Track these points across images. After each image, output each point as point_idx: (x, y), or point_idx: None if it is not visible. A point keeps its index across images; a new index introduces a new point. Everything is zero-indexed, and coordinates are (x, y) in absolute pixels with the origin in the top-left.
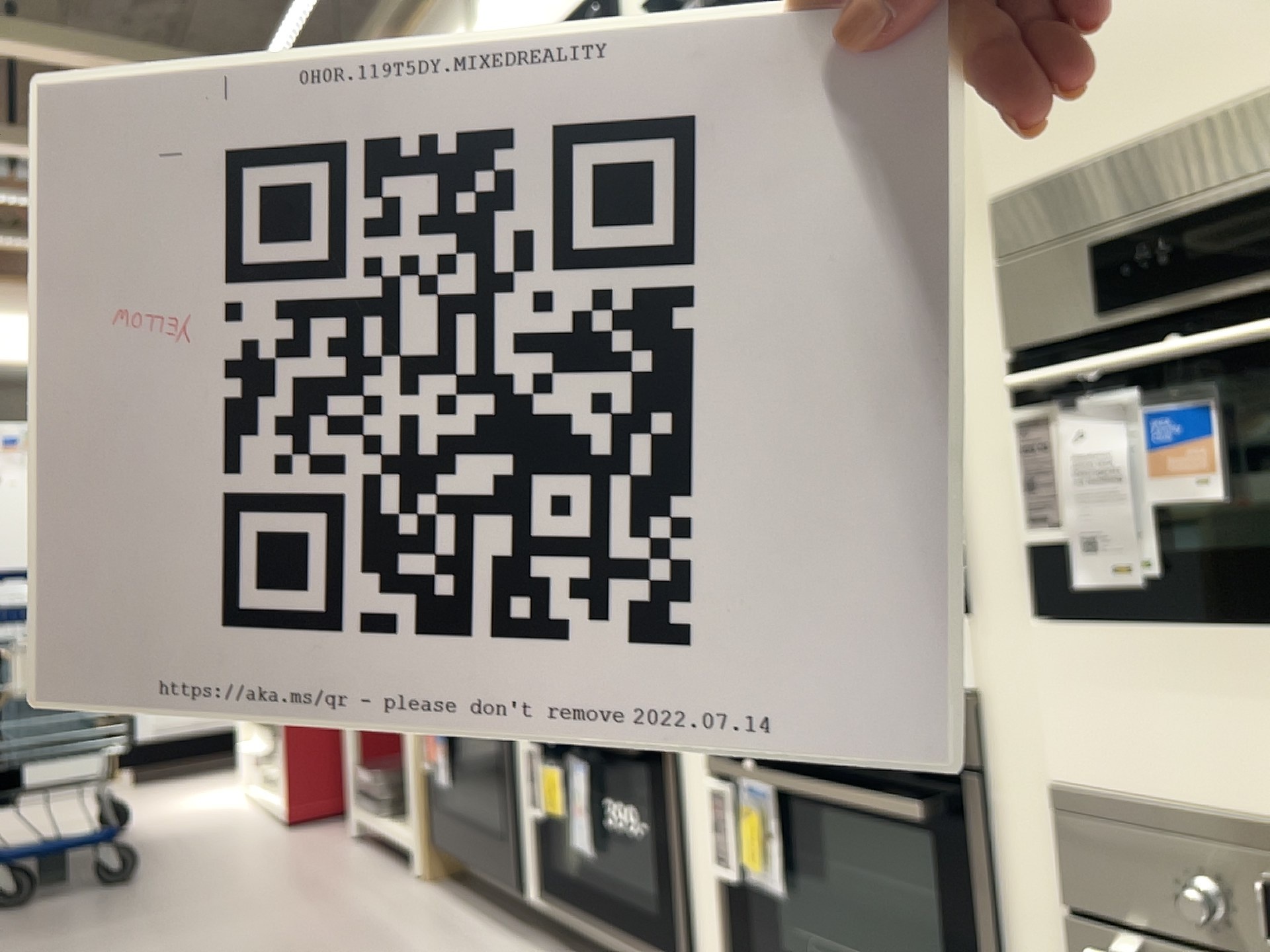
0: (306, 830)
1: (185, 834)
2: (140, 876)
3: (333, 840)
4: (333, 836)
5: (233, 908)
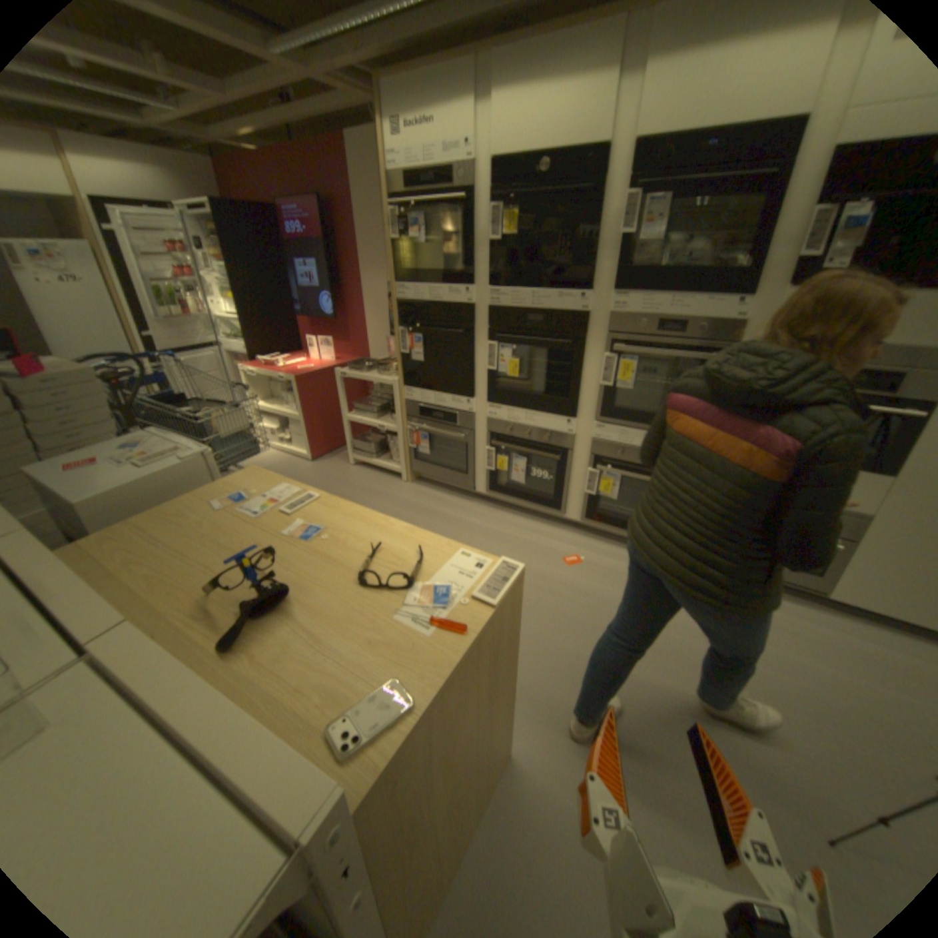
0: (322, 463)
1: None
2: None
3: (342, 467)
4: (339, 465)
5: None
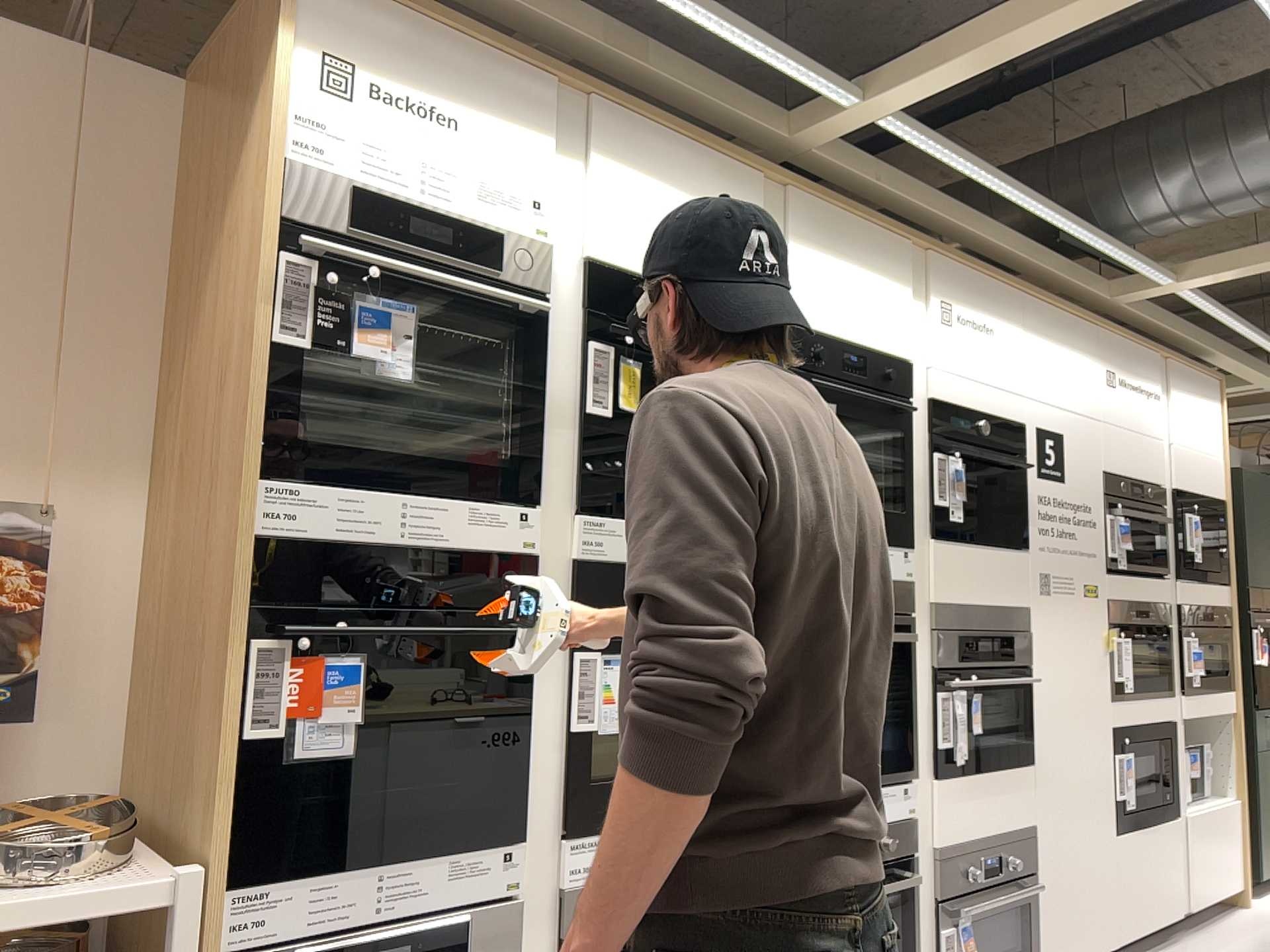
0: None
1: None
2: None
3: None
4: None
5: None
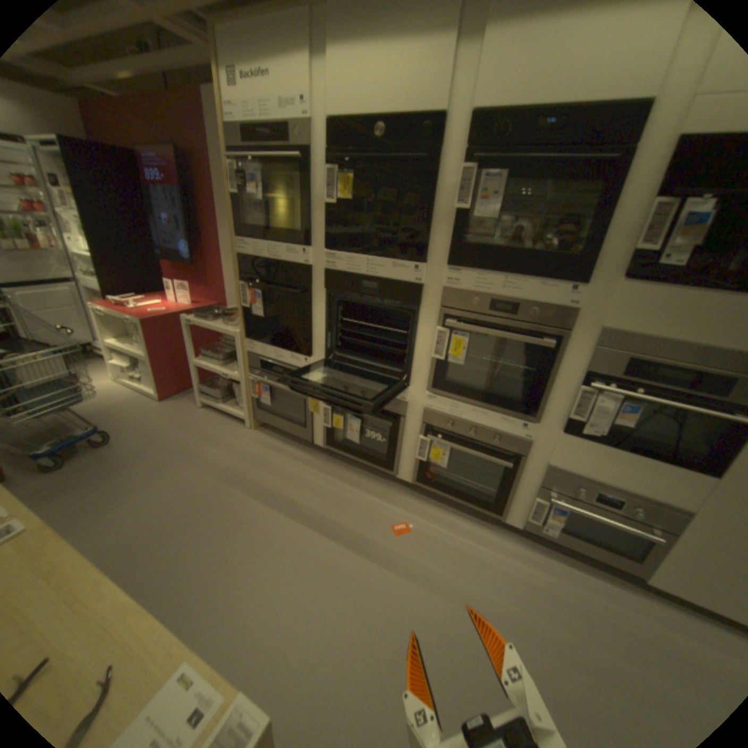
0: (170, 404)
1: (106, 410)
2: (109, 440)
3: (189, 409)
4: (187, 407)
5: (180, 454)
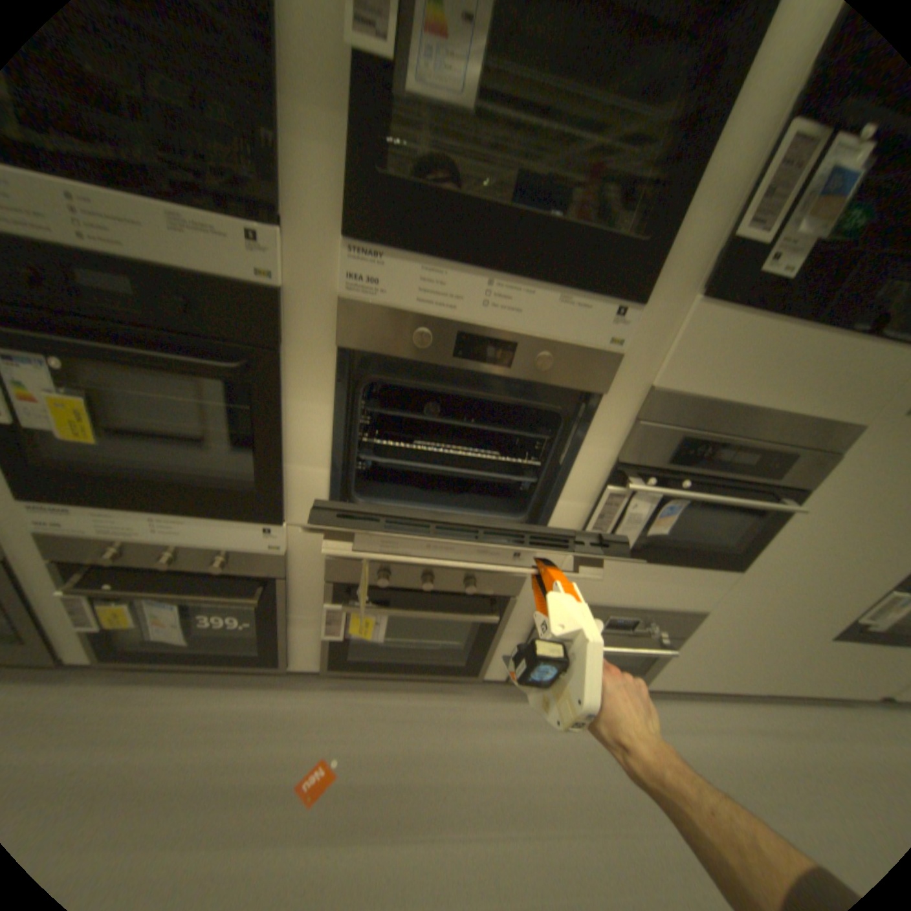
0: None
1: None
2: None
3: None
4: None
5: None
